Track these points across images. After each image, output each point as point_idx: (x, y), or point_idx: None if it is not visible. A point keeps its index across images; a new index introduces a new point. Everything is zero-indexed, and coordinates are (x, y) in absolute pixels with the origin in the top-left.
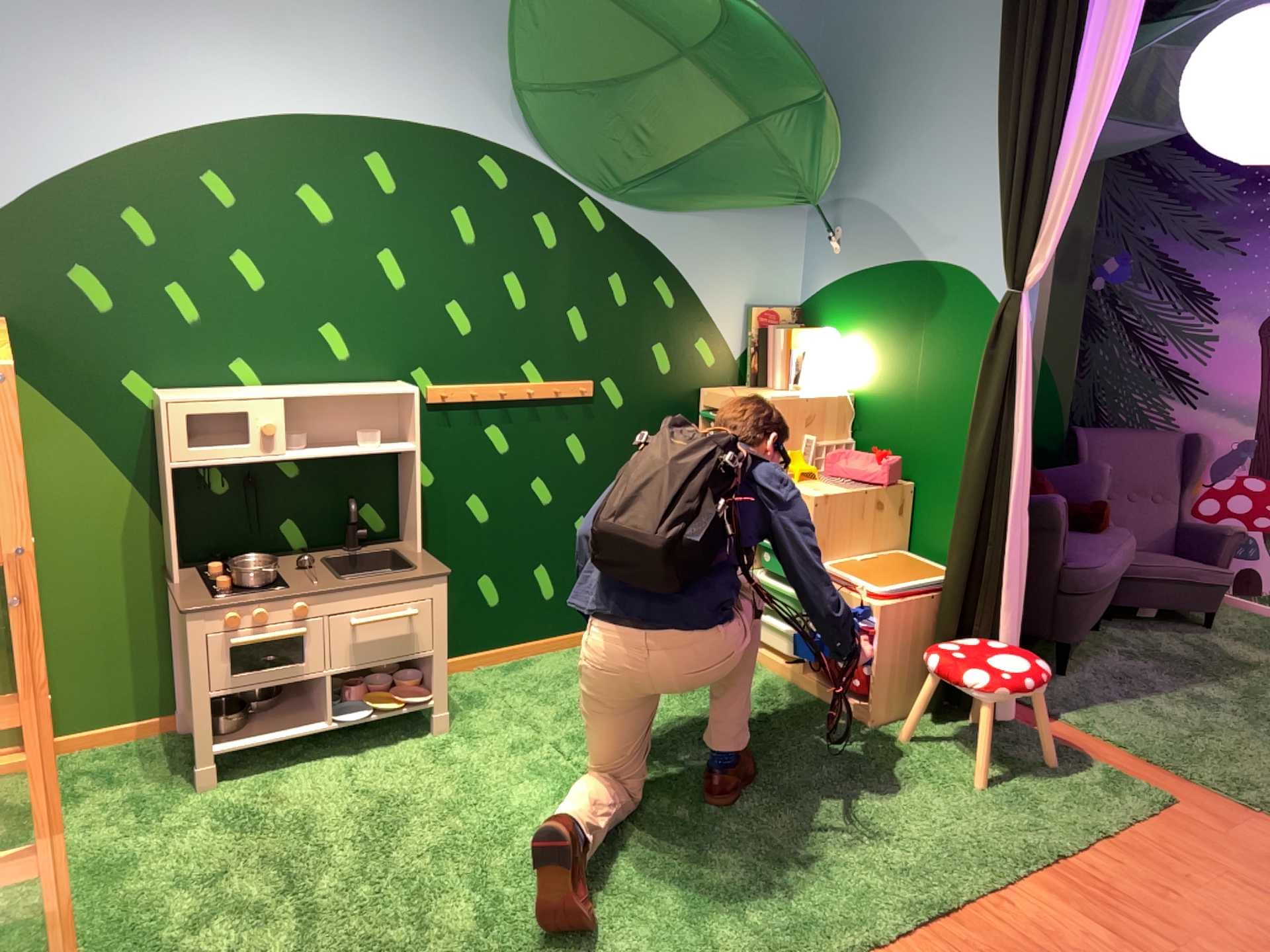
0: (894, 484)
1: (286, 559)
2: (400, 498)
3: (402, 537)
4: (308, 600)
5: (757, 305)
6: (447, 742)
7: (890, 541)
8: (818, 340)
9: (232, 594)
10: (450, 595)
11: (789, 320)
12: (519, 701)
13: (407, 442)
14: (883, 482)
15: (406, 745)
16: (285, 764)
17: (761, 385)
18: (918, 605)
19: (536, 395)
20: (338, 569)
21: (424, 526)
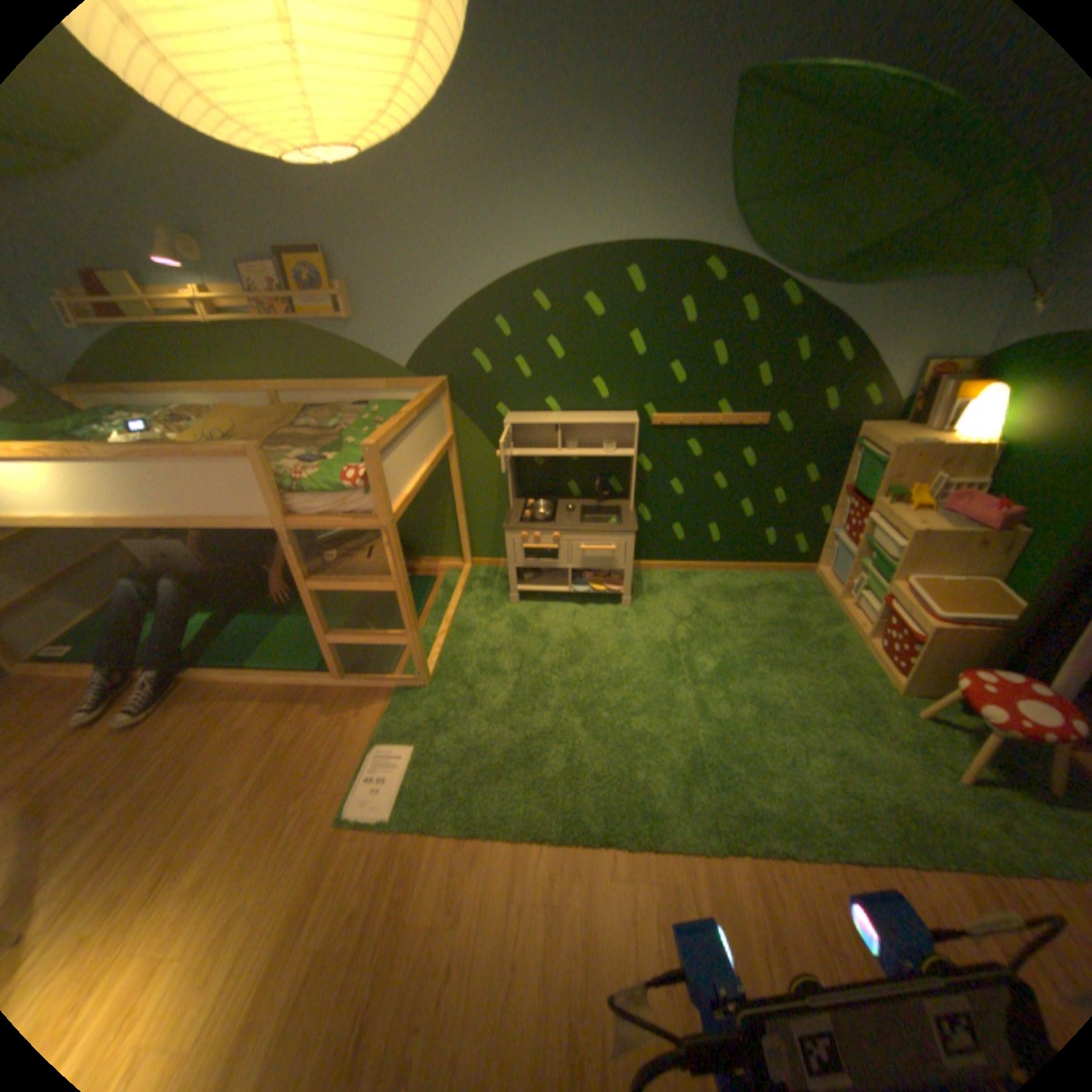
0: (1015, 531)
1: (561, 503)
2: (627, 478)
3: (627, 498)
4: (555, 534)
5: (940, 356)
6: (622, 616)
7: (993, 573)
8: (987, 394)
9: (522, 524)
10: (633, 544)
11: (972, 369)
12: (673, 602)
13: (629, 449)
14: (999, 530)
15: (602, 611)
16: (545, 603)
17: (922, 424)
18: (985, 638)
19: (723, 423)
20: (582, 516)
21: (640, 494)
